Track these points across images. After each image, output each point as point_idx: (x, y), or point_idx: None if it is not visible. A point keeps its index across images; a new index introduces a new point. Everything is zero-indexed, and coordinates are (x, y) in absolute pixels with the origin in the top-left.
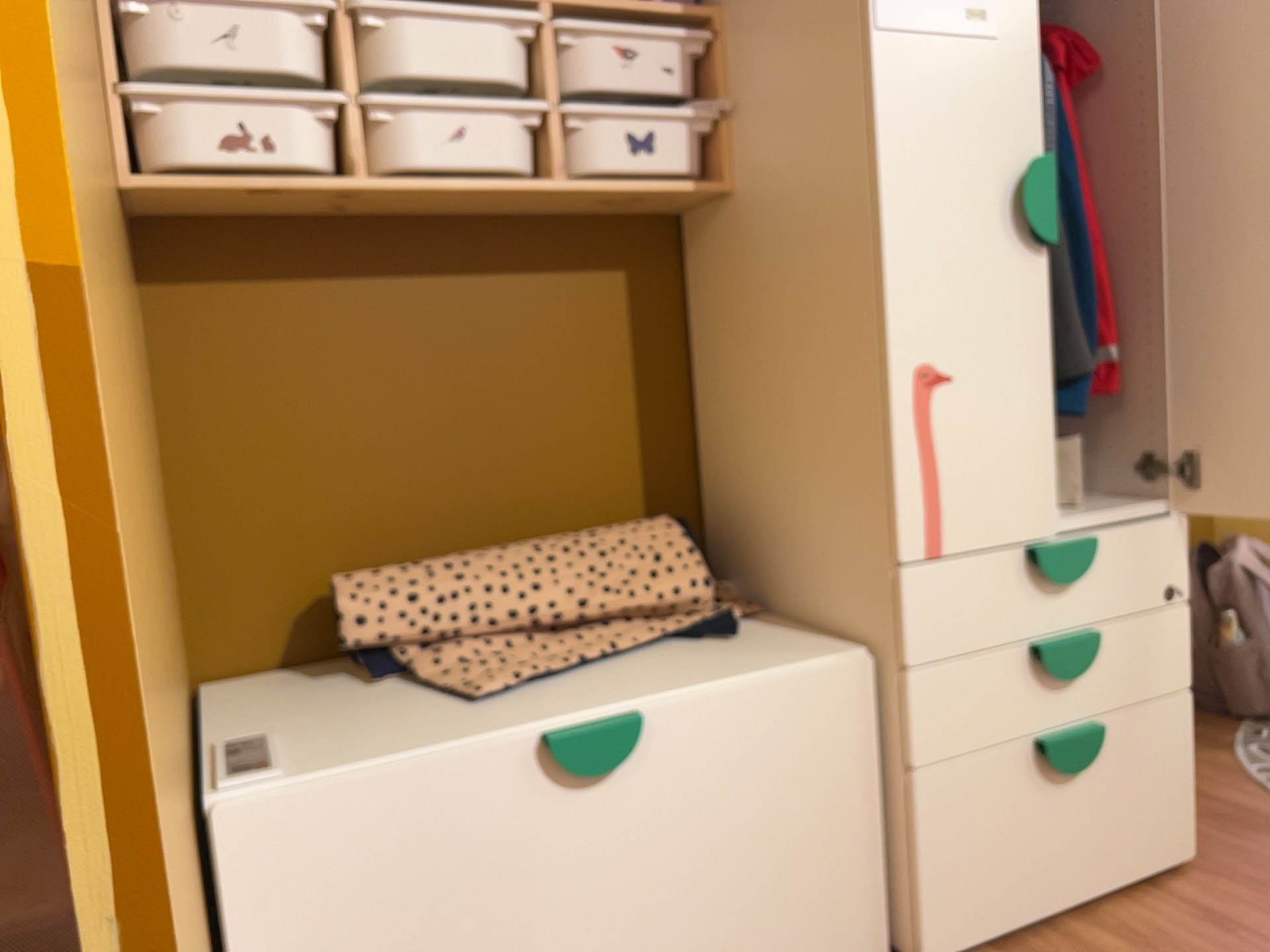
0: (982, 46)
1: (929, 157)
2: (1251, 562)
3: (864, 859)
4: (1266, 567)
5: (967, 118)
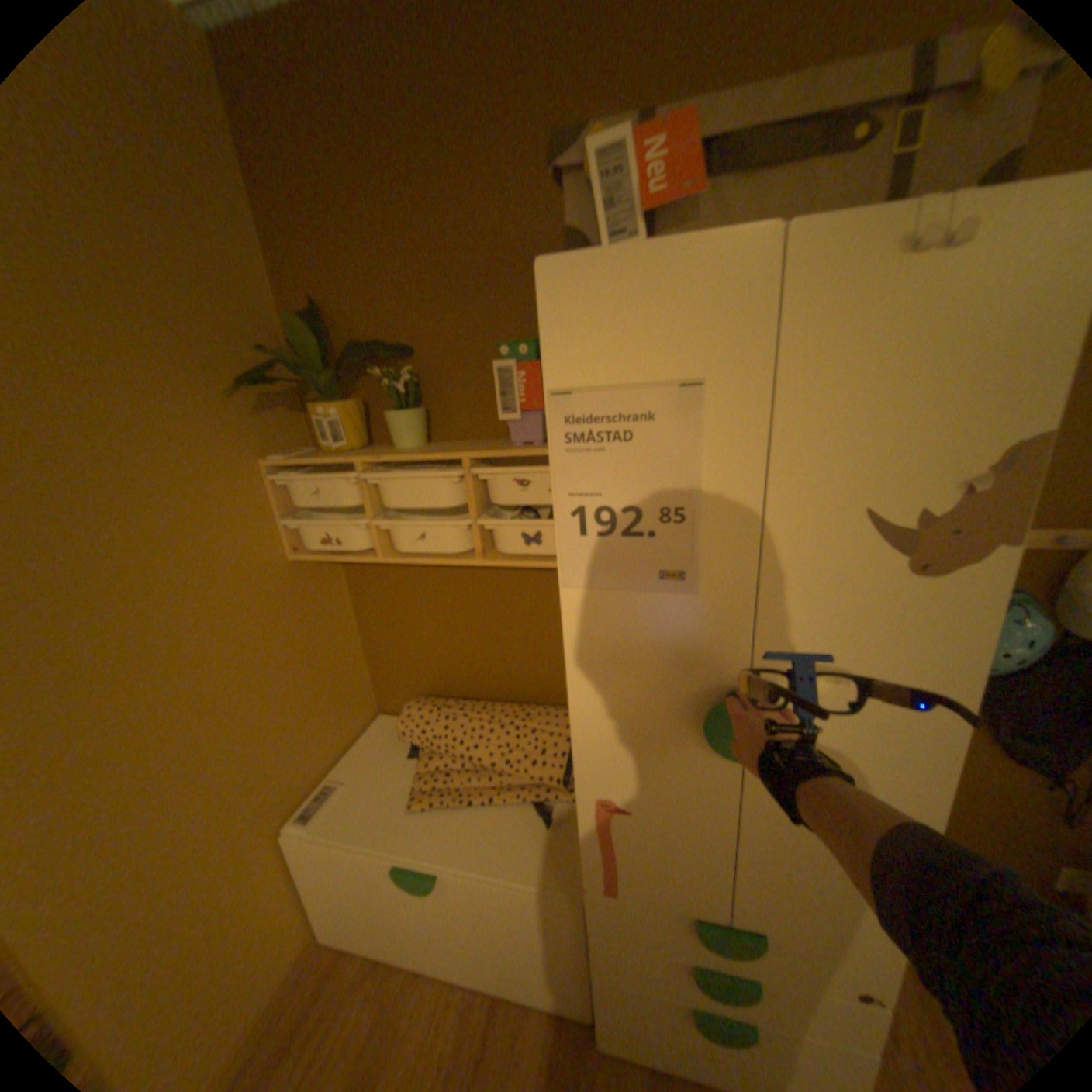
0: (675, 599)
1: (611, 676)
2: None
3: (572, 980)
4: None
5: (654, 653)
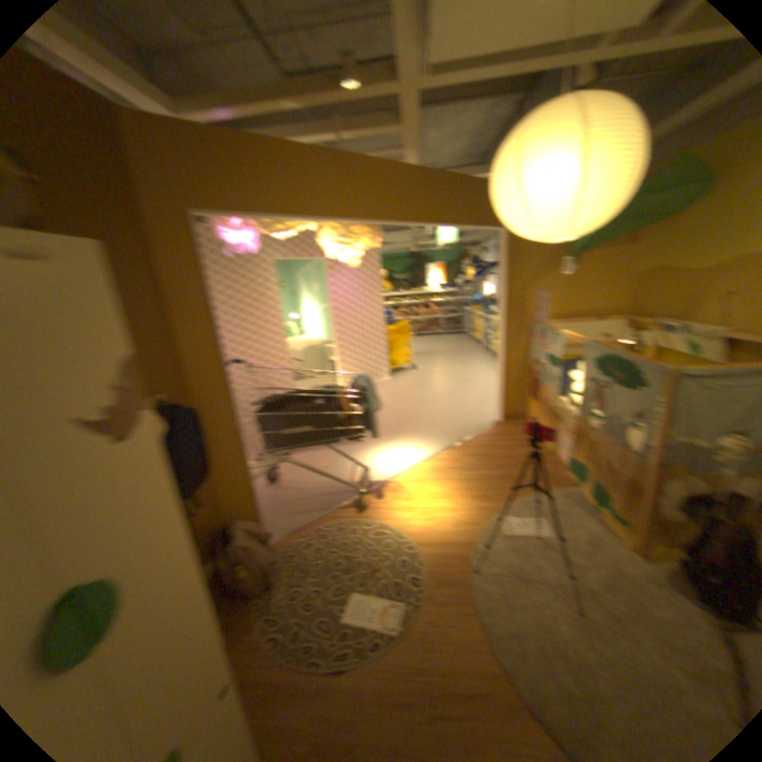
0: None
1: None
2: (244, 547)
3: None
4: (250, 548)
5: None
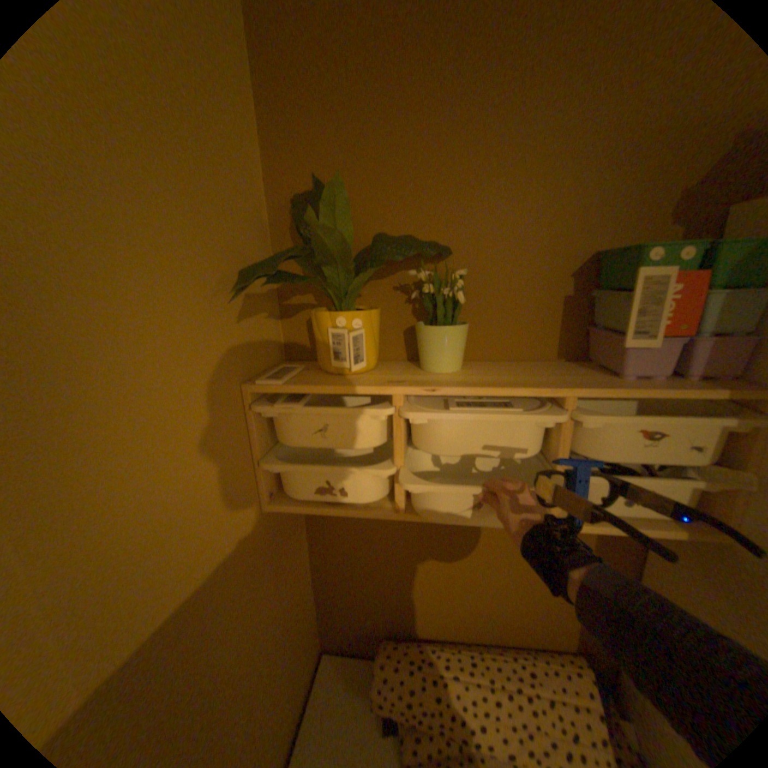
0: None
1: None
2: None
3: None
4: None
5: None
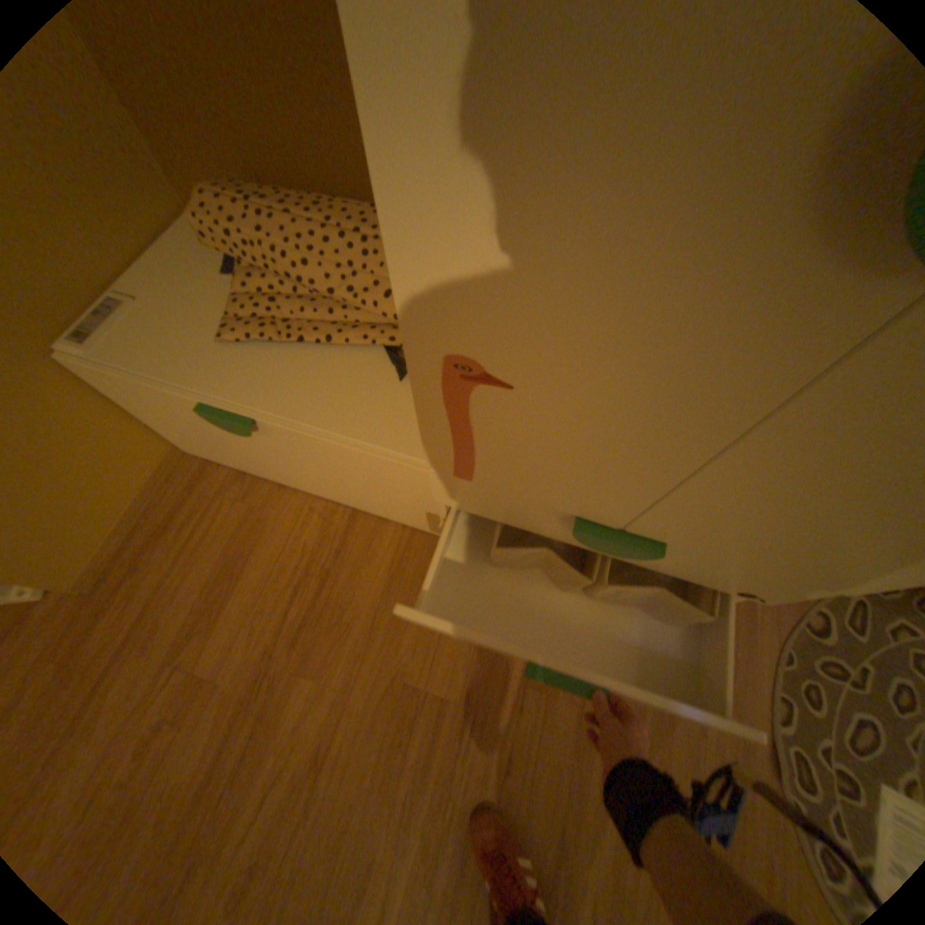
0: None
1: None
2: None
3: (424, 514)
4: None
5: None
